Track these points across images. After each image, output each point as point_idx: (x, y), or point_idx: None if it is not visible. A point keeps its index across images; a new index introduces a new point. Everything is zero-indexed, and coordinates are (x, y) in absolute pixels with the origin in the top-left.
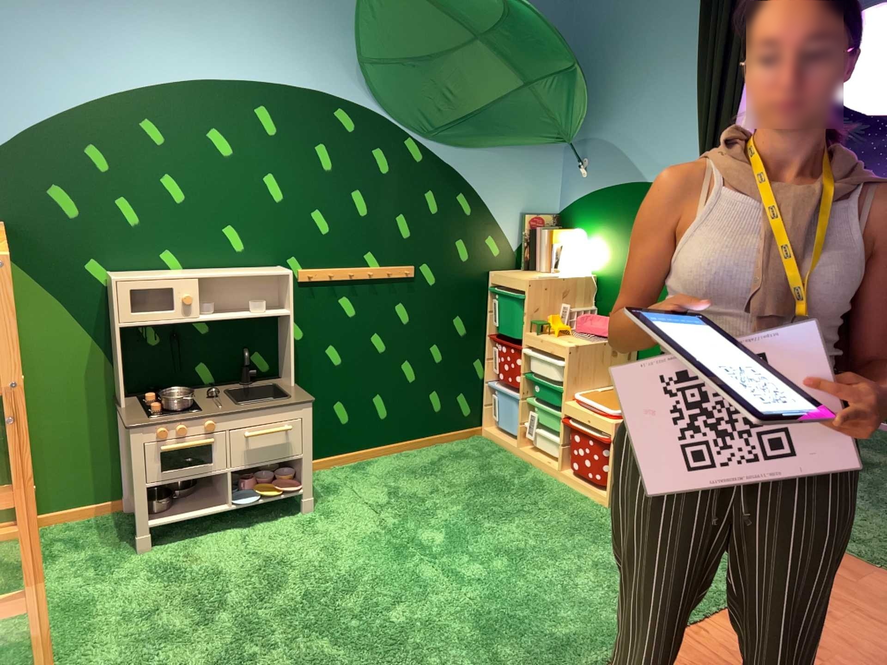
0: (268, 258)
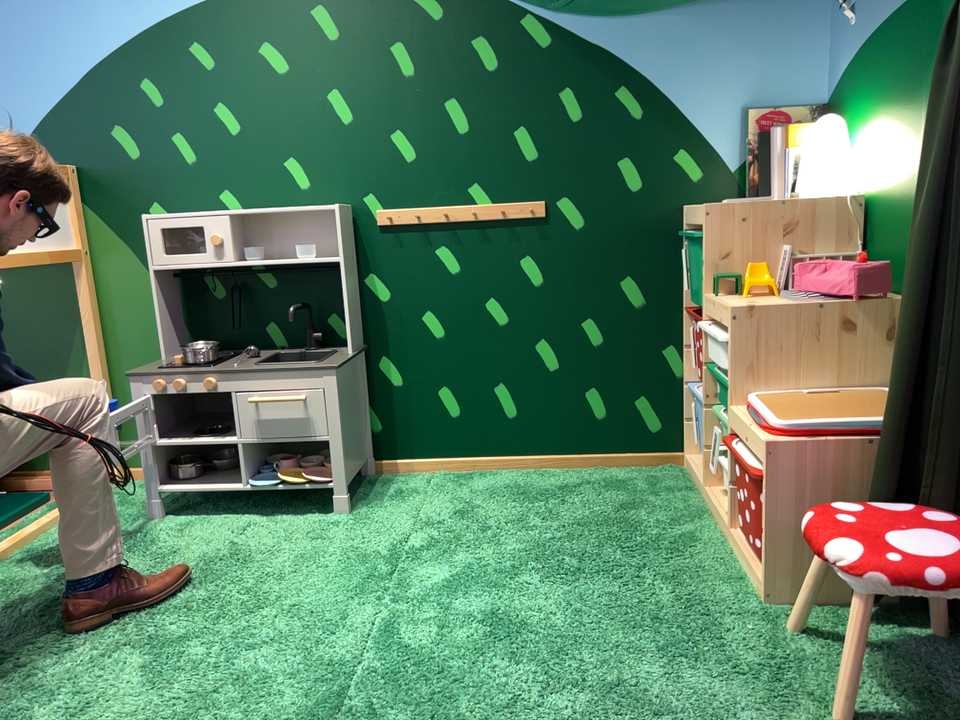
0: (334, 193)
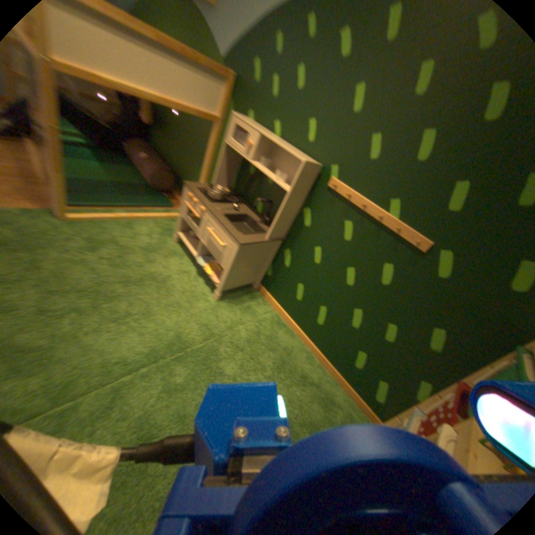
0: (322, 154)
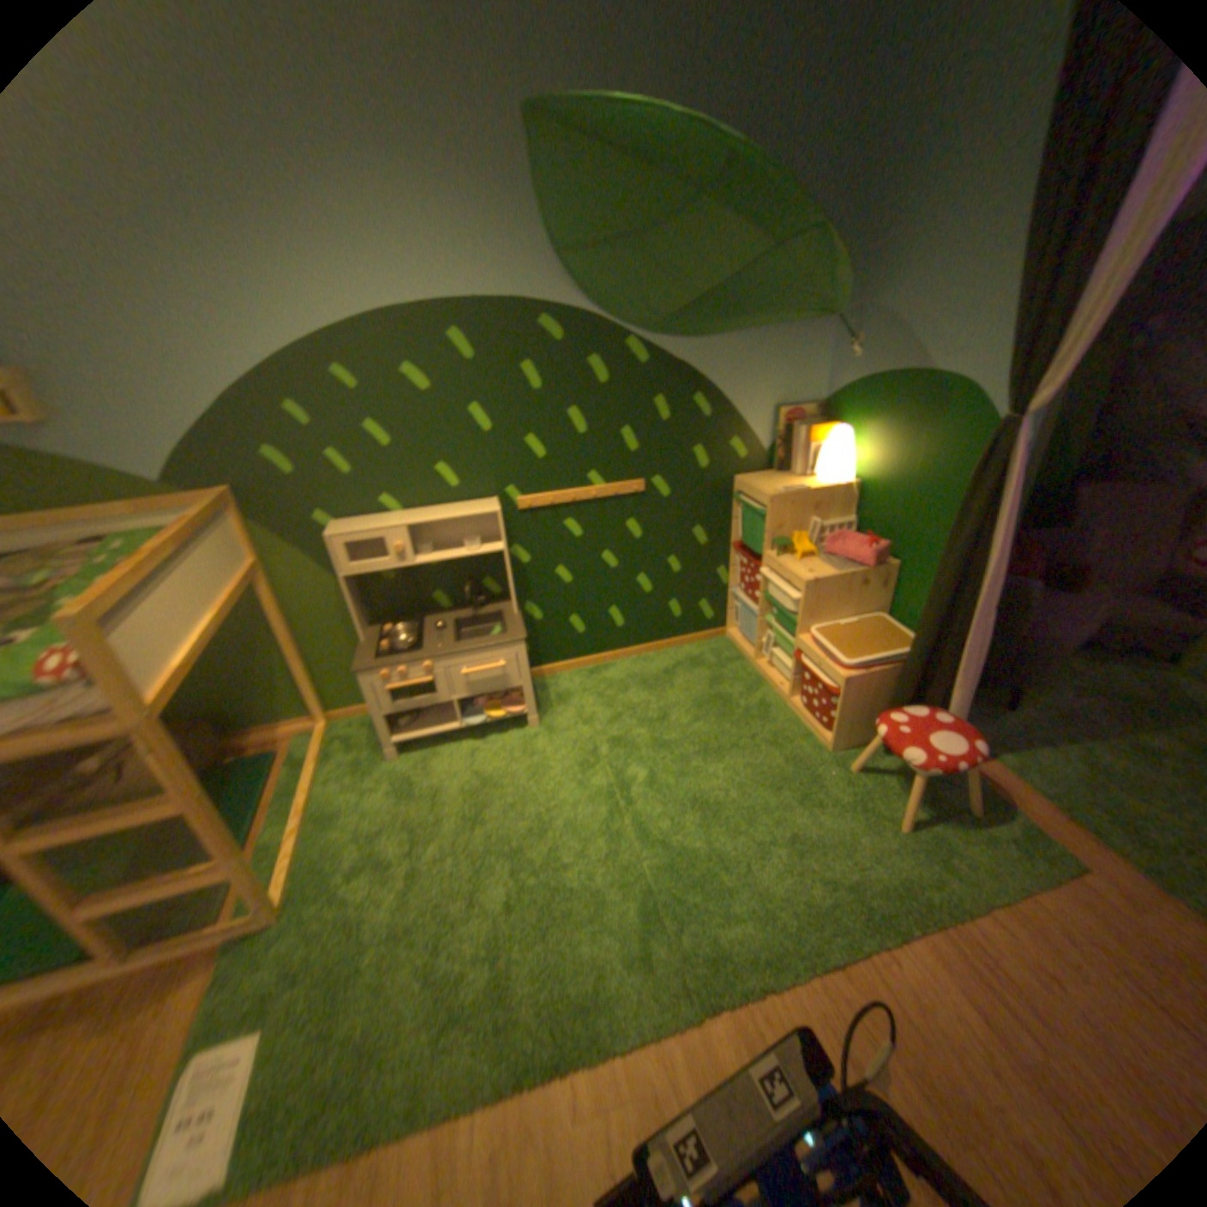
0: (482, 489)
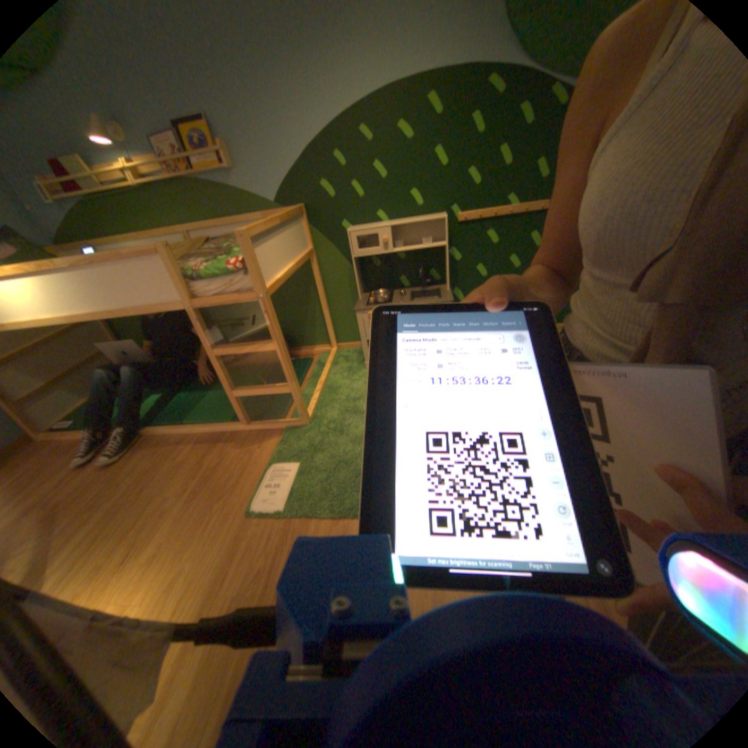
0: (434, 205)
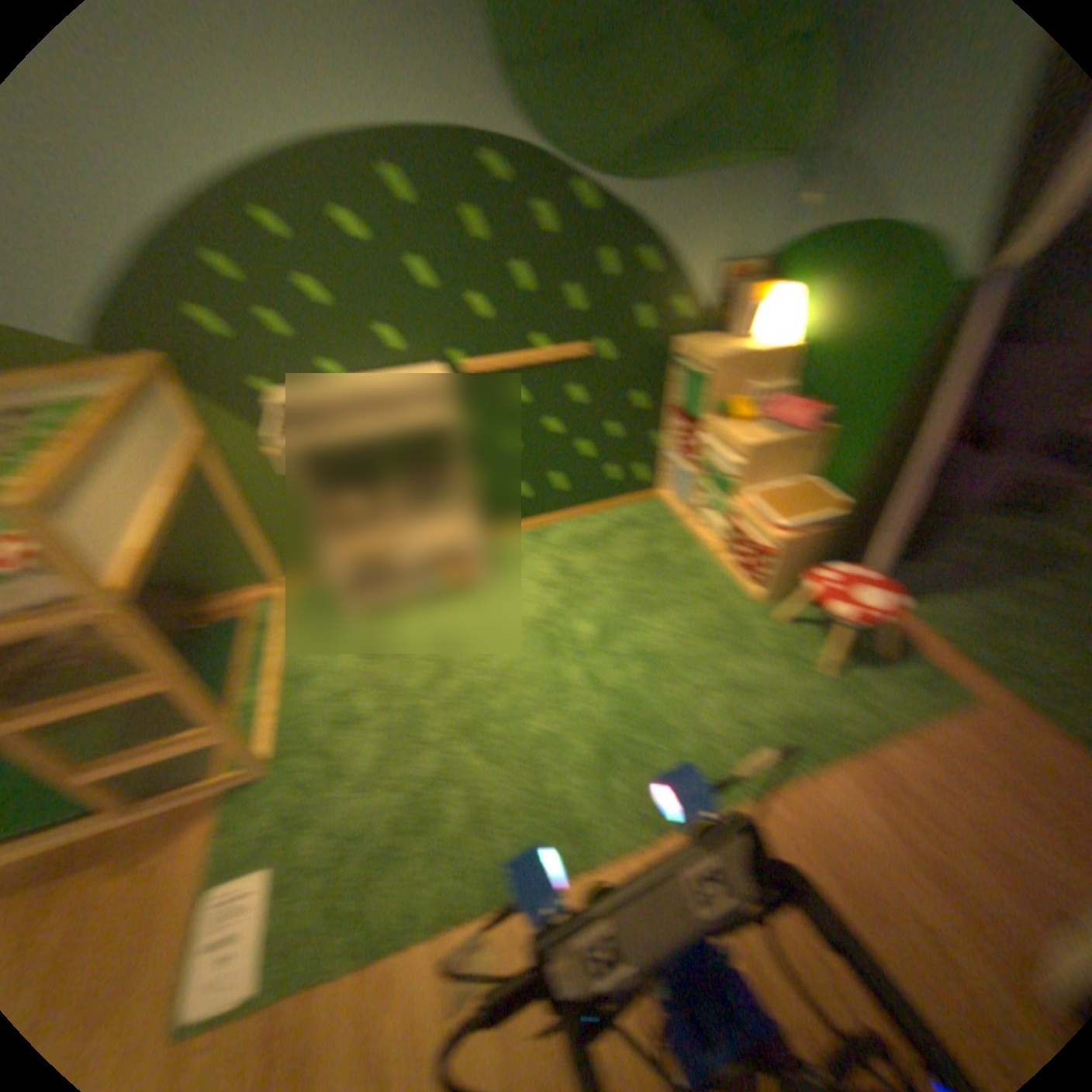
0: (420, 352)
